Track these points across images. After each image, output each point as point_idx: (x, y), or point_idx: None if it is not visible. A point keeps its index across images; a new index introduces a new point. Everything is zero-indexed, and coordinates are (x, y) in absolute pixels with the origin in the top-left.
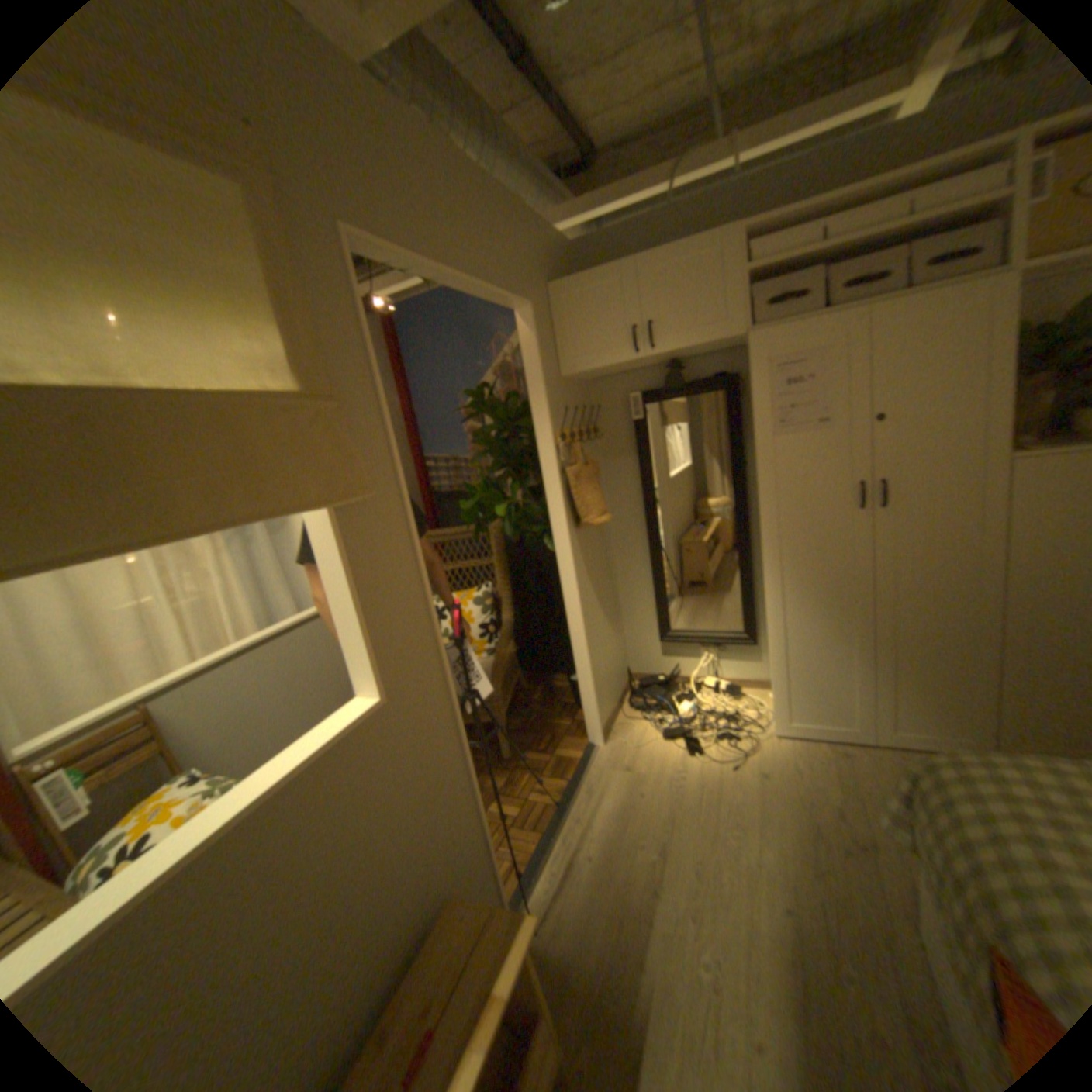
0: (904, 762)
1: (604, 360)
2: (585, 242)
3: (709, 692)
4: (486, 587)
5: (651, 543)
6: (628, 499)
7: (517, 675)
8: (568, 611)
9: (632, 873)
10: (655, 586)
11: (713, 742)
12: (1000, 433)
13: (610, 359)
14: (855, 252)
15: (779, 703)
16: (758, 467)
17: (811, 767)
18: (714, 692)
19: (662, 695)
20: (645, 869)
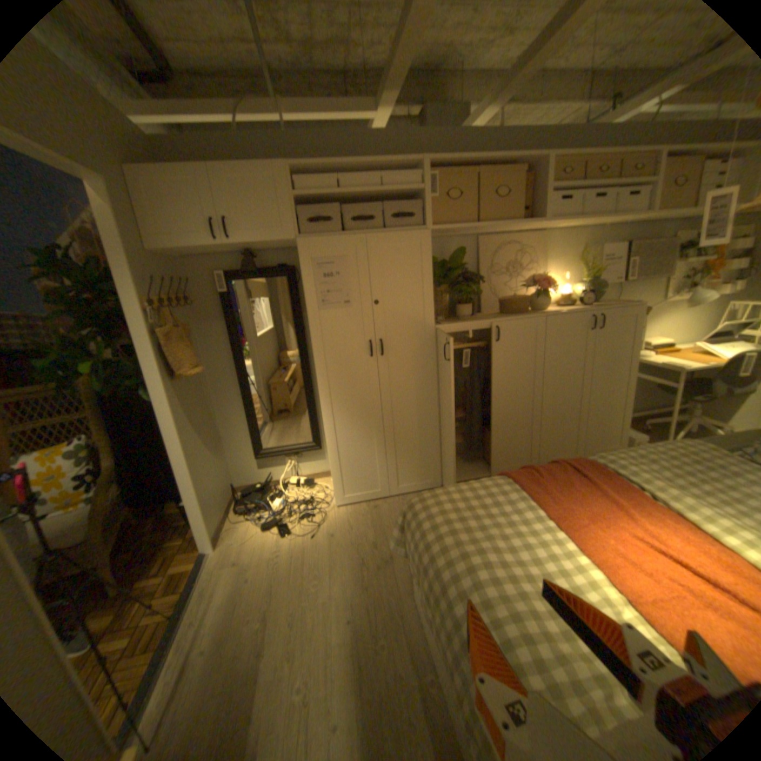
0: (402, 500)
1: (186, 240)
2: (162, 139)
3: (293, 486)
4: (79, 439)
5: (242, 386)
6: (220, 353)
7: (123, 513)
8: (169, 449)
9: (239, 645)
10: (248, 417)
11: (297, 521)
12: (430, 314)
13: (192, 240)
14: (356, 199)
15: (336, 484)
16: (311, 330)
17: (357, 519)
18: (296, 486)
19: (259, 497)
20: (249, 637)
